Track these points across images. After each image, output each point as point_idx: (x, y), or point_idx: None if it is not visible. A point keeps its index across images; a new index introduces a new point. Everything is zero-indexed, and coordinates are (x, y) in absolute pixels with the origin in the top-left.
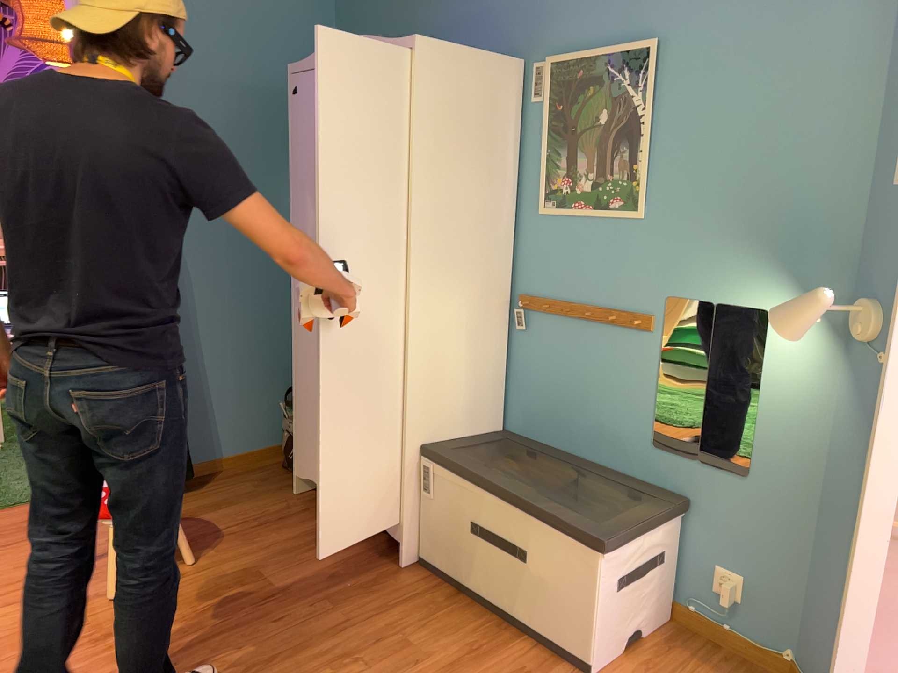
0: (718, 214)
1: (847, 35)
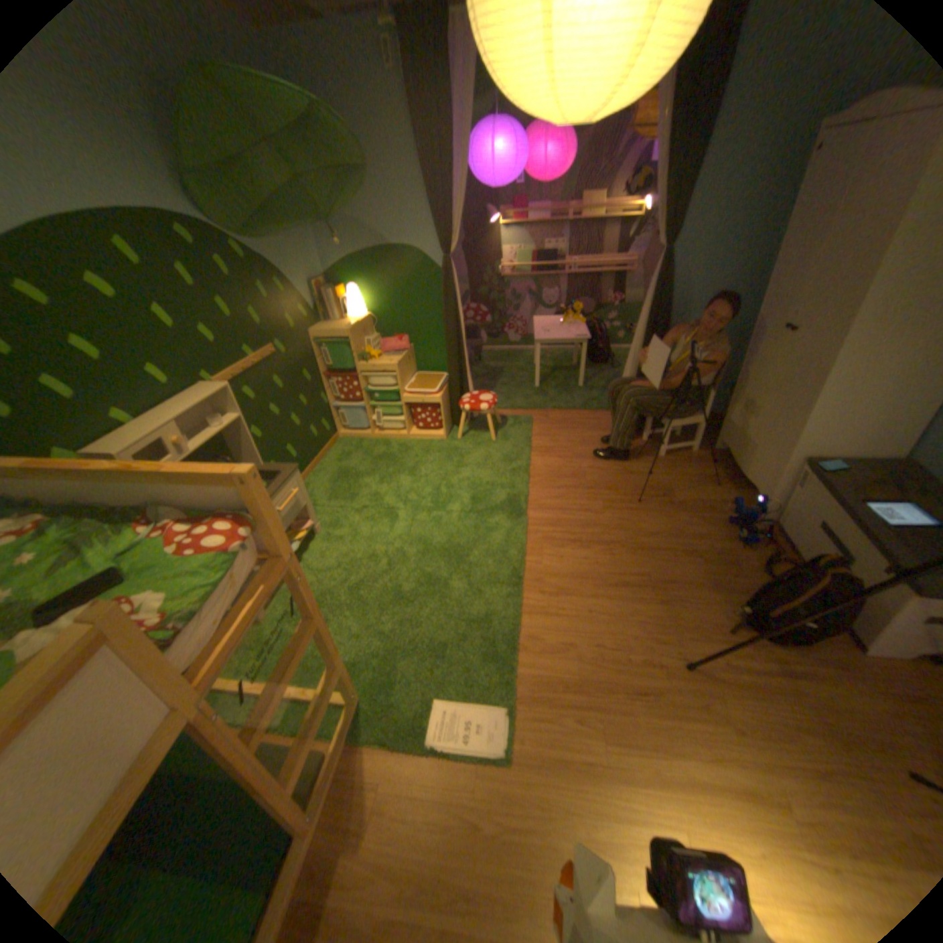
0: None
1: None
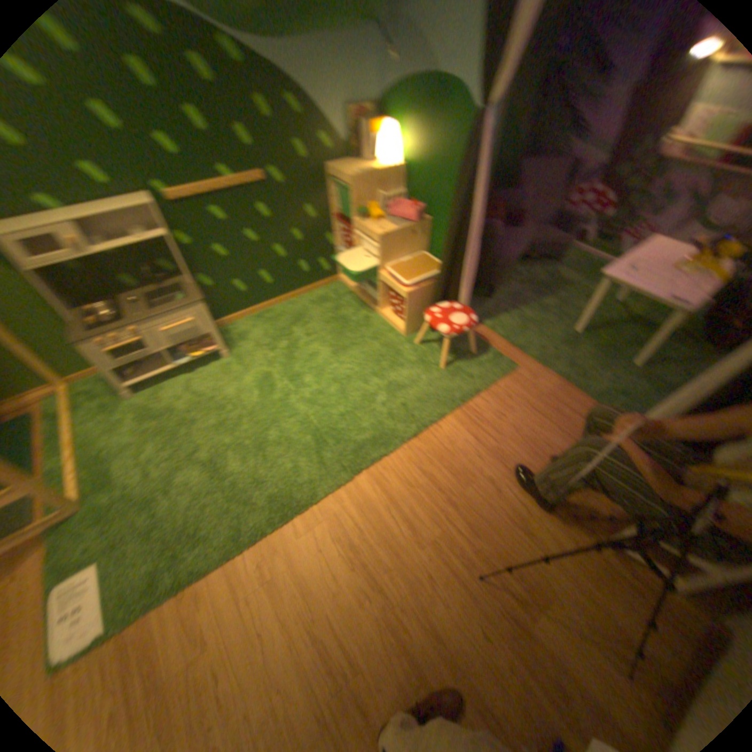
0: None
1: None
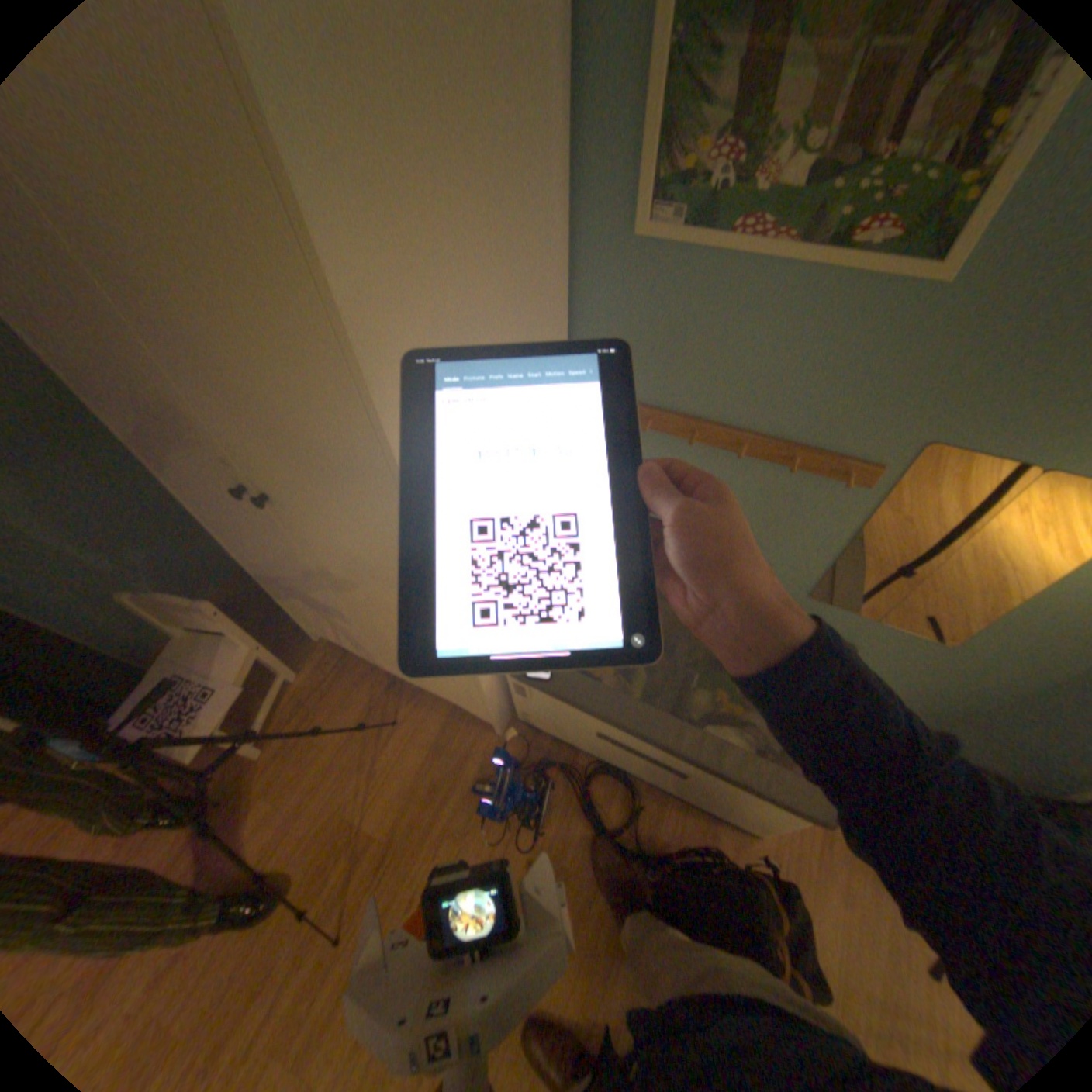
0: None
1: None
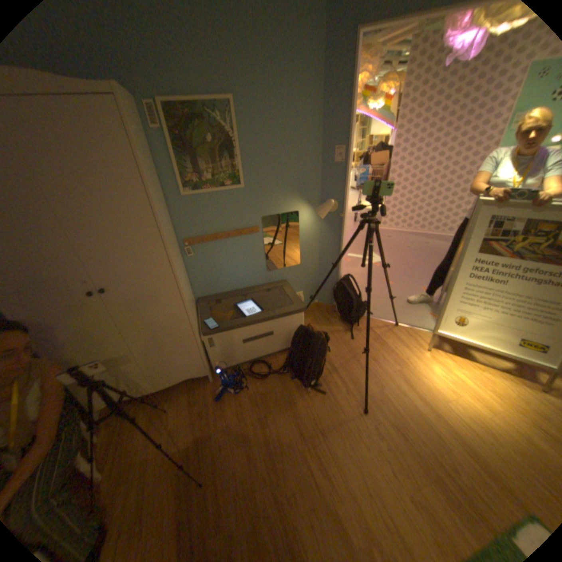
0: (275, 180)
1: (309, 104)
